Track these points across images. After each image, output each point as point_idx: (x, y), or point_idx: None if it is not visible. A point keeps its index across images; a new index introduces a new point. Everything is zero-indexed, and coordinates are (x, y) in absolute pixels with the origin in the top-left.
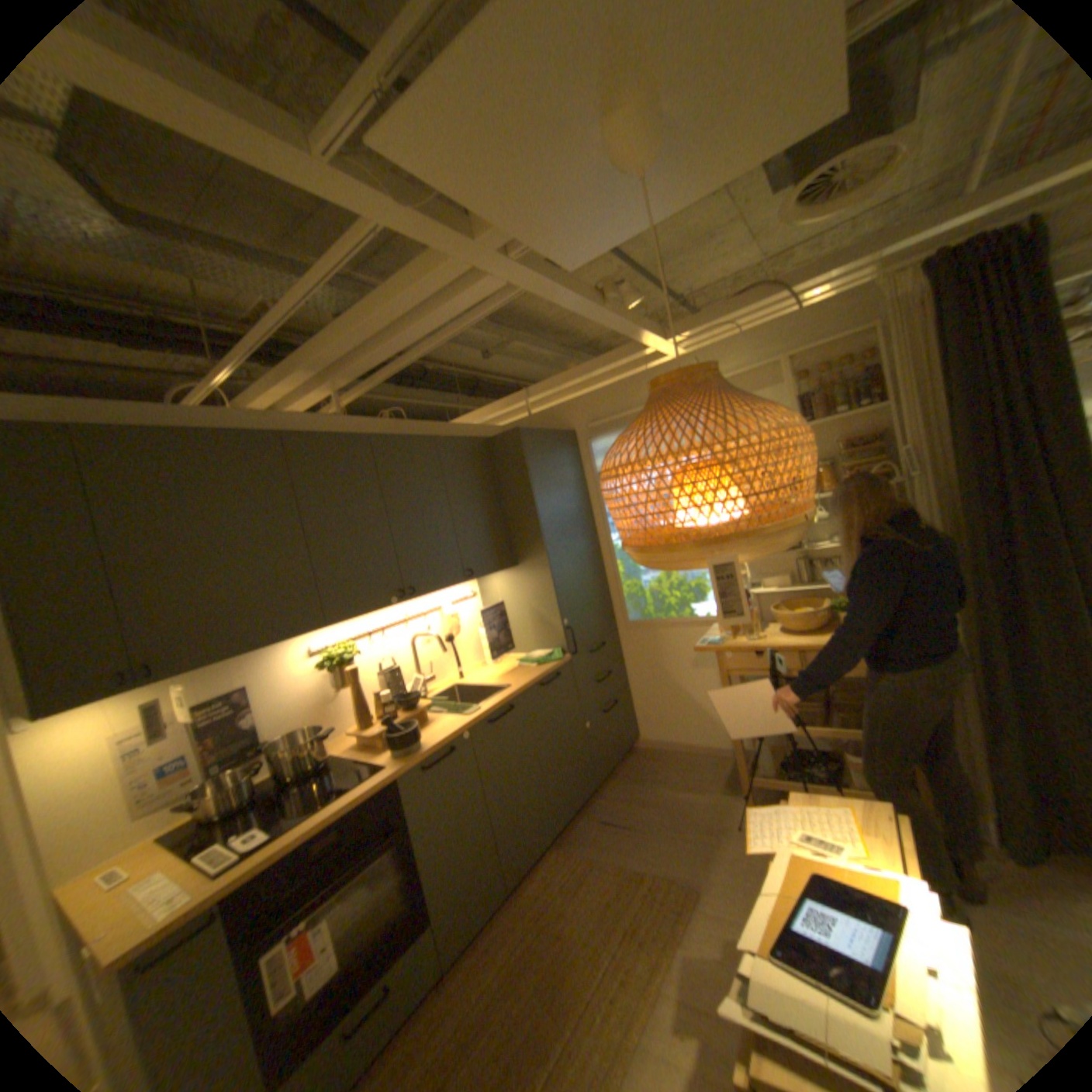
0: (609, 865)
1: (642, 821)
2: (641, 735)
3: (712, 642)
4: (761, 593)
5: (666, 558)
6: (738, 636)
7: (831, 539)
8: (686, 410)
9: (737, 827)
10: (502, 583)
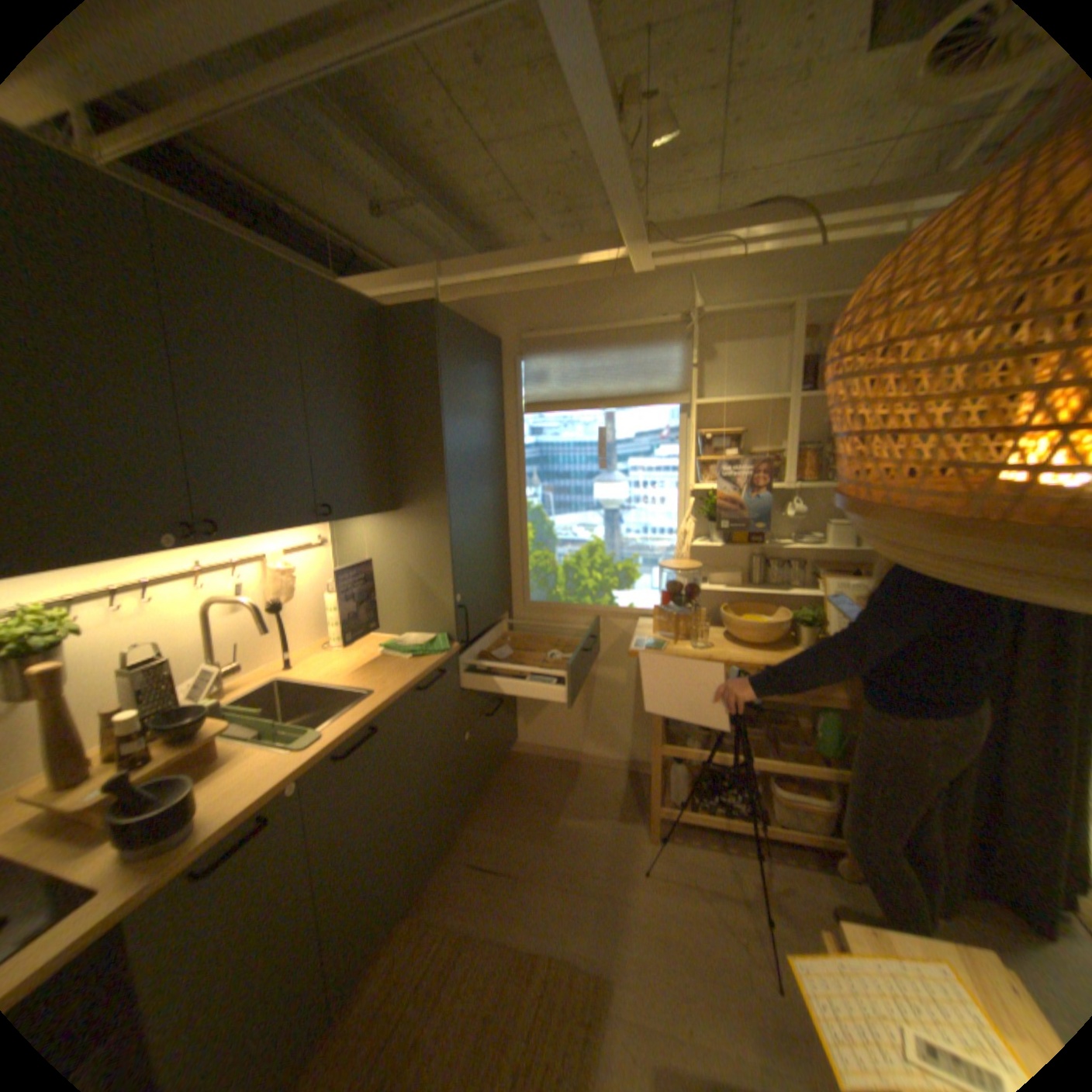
0: (486, 939)
1: (526, 863)
2: (520, 736)
3: (650, 645)
4: (699, 588)
5: None
6: (679, 640)
7: (792, 537)
8: None
9: (644, 870)
10: (371, 531)
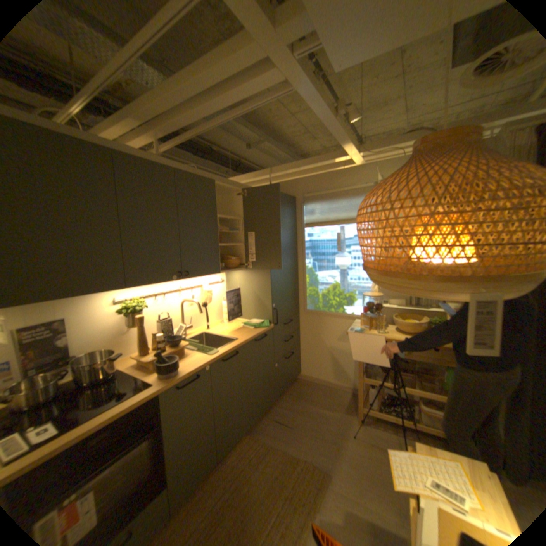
0: (279, 450)
1: (299, 424)
2: (302, 371)
3: (357, 330)
4: (386, 306)
5: (422, 284)
6: (372, 329)
7: None
8: (465, 159)
9: (353, 436)
10: (240, 277)
